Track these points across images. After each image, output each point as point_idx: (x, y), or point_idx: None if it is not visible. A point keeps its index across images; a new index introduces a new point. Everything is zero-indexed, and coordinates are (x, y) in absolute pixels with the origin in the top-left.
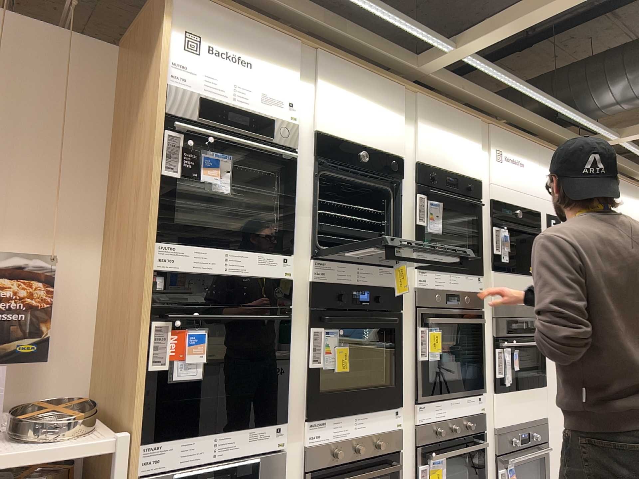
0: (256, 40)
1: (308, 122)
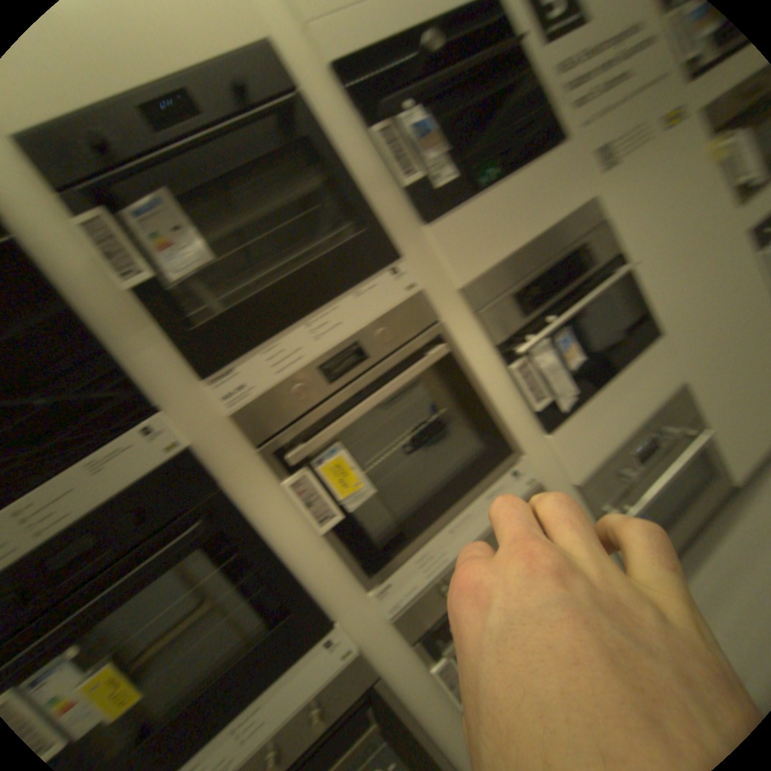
0: None
1: None
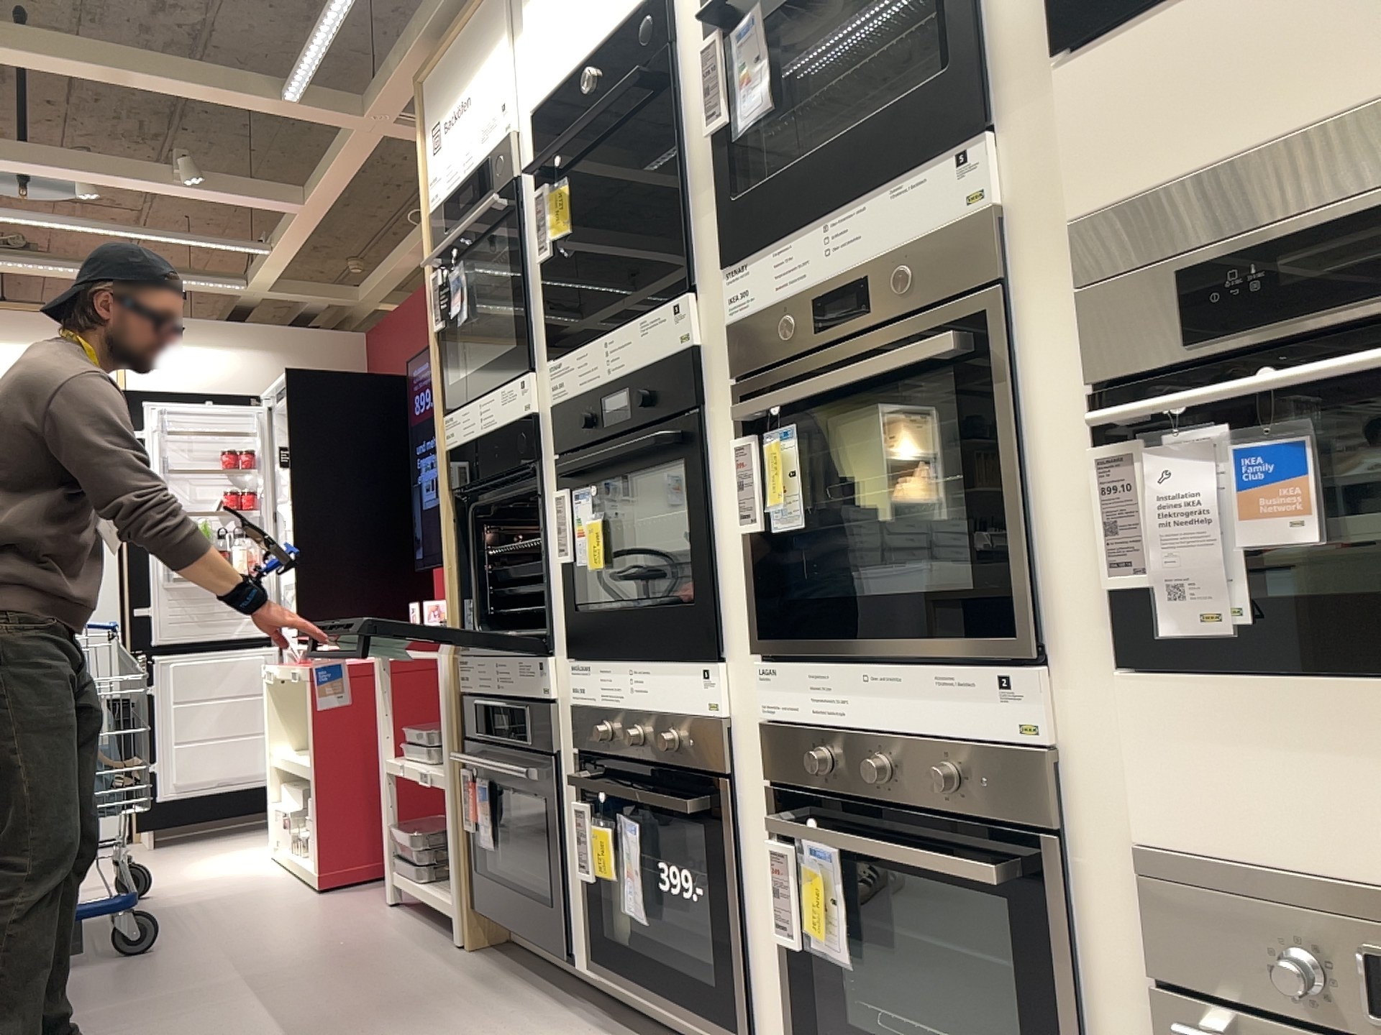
0: (464, 44)
1: (525, 101)
